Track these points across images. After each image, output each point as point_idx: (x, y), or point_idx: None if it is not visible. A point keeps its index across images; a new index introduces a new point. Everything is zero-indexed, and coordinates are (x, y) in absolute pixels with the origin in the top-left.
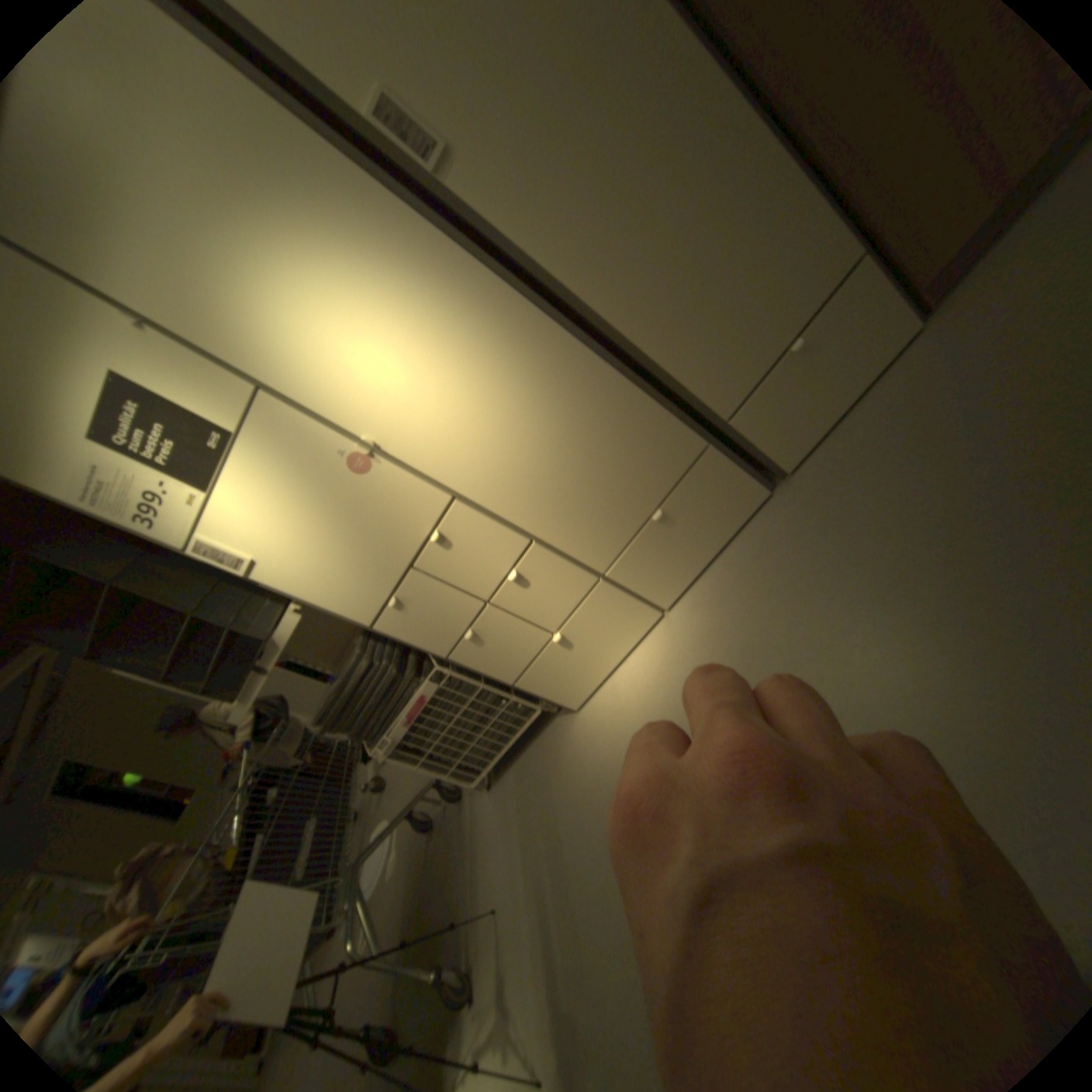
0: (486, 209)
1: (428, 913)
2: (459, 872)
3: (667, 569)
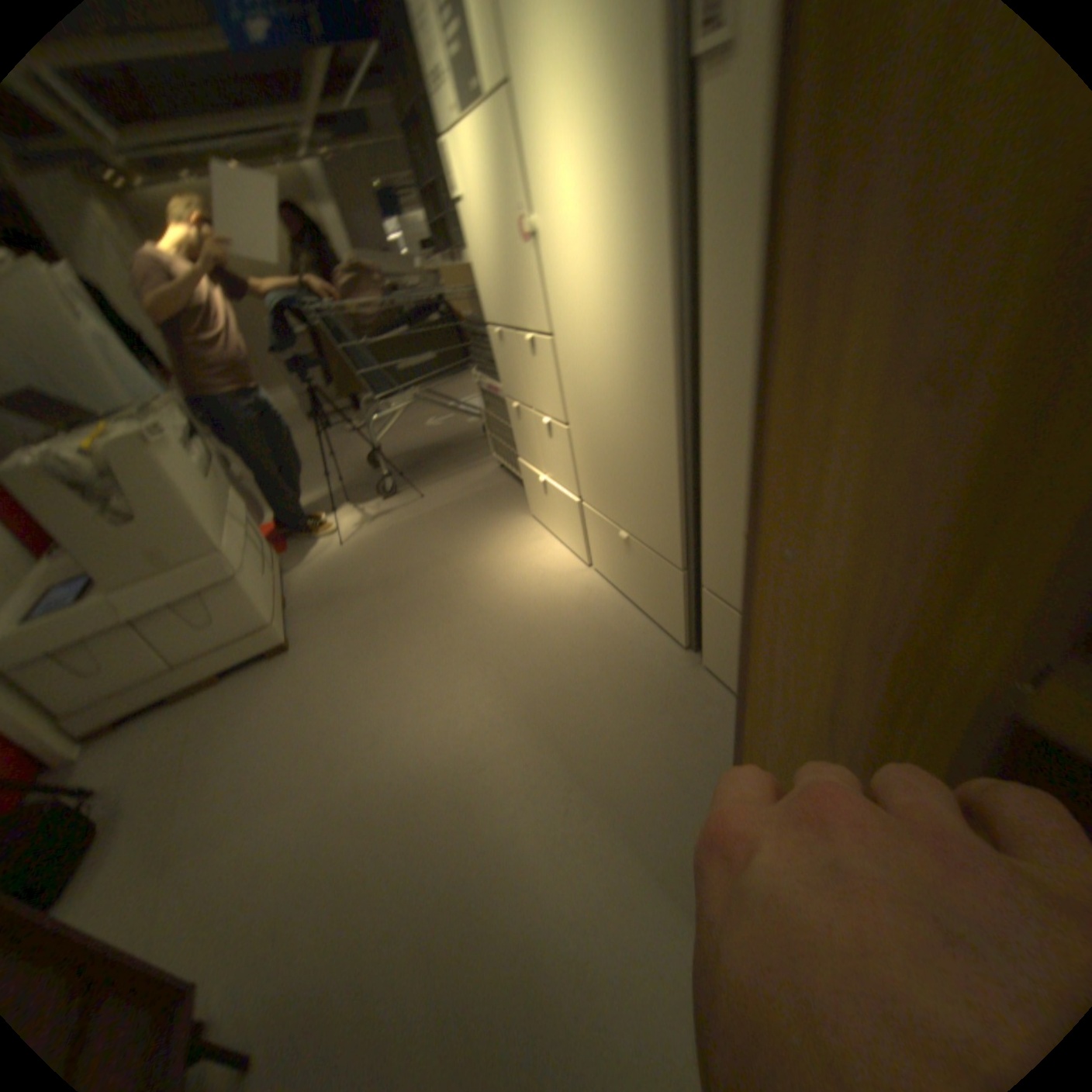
0: (709, 168)
1: (438, 453)
2: (455, 464)
3: (605, 556)
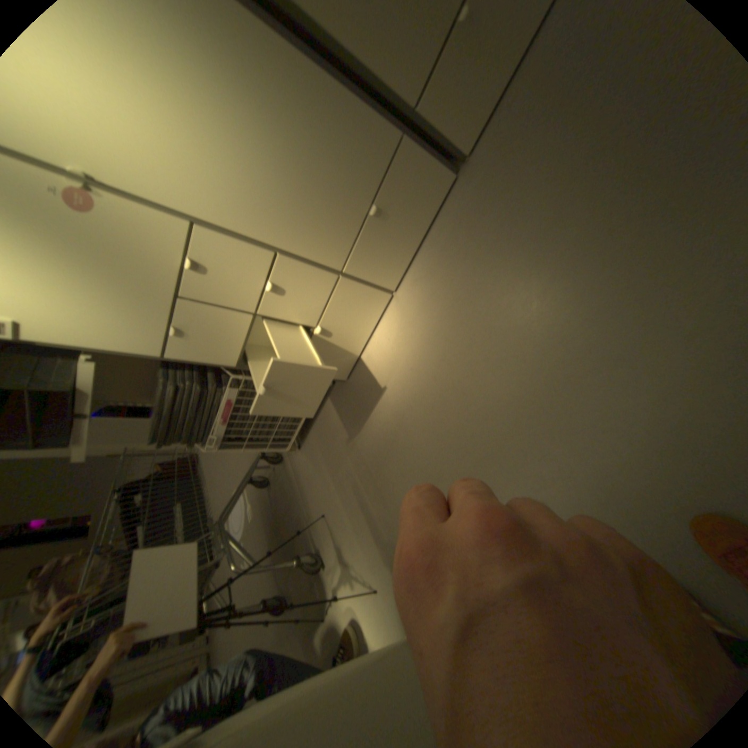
0: None
1: (283, 529)
2: (295, 501)
3: (389, 256)
